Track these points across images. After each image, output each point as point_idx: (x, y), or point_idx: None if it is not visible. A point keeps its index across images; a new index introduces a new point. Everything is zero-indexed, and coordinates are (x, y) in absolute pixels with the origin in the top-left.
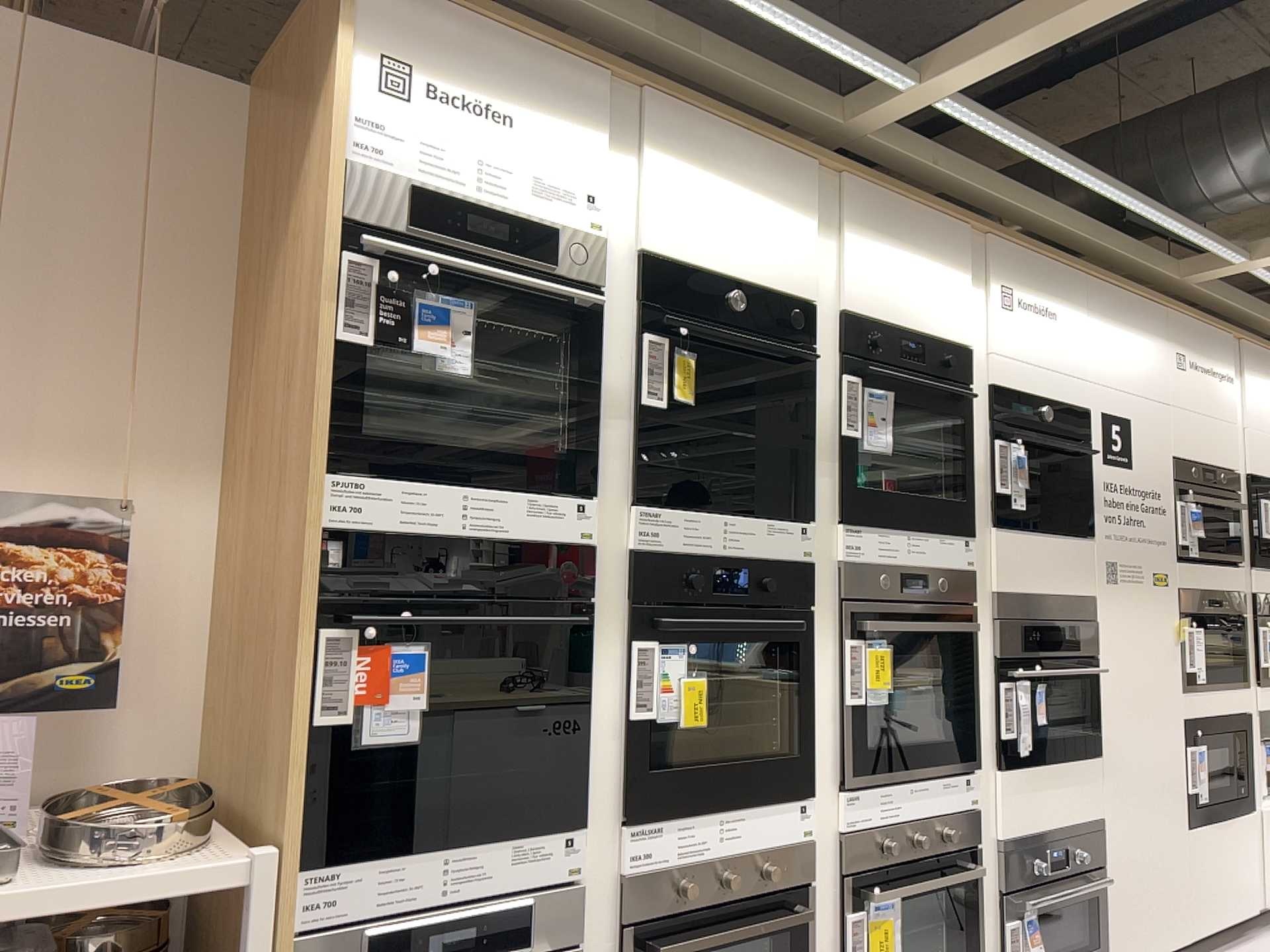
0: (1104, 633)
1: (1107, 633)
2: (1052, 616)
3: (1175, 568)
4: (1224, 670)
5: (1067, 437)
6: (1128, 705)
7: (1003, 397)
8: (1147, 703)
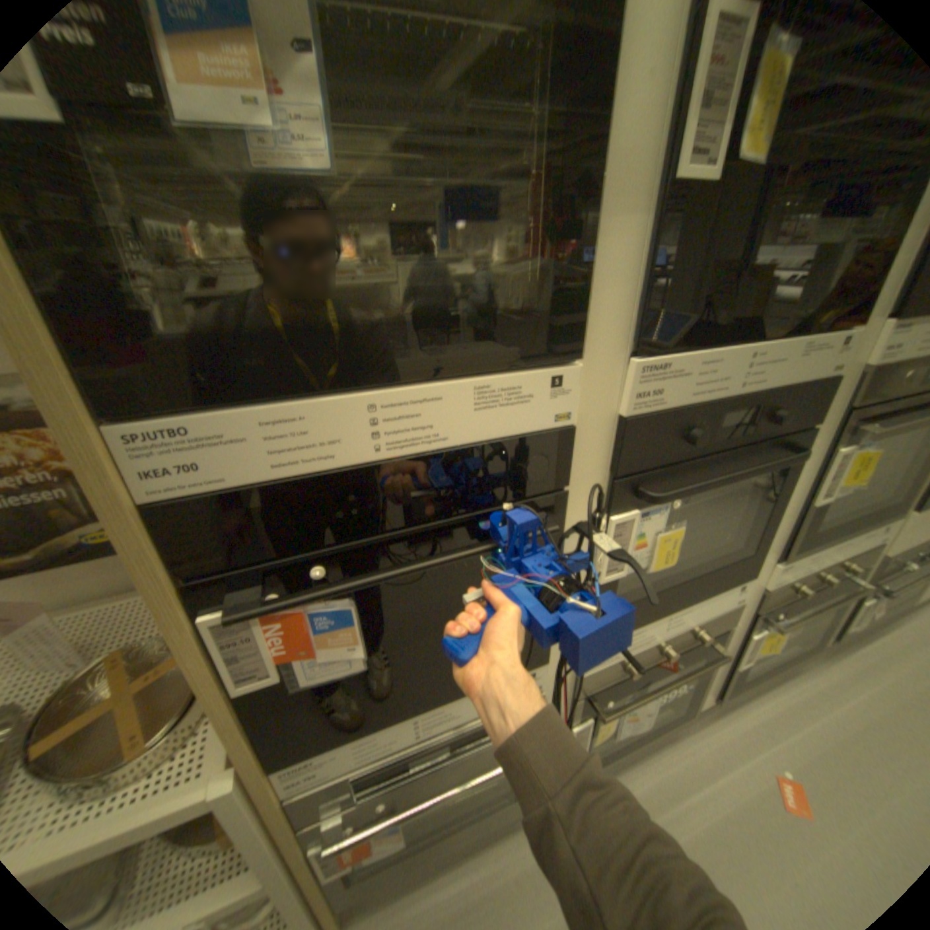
0: None
1: None
2: None
3: None
4: None
5: None
6: None
7: None
8: None
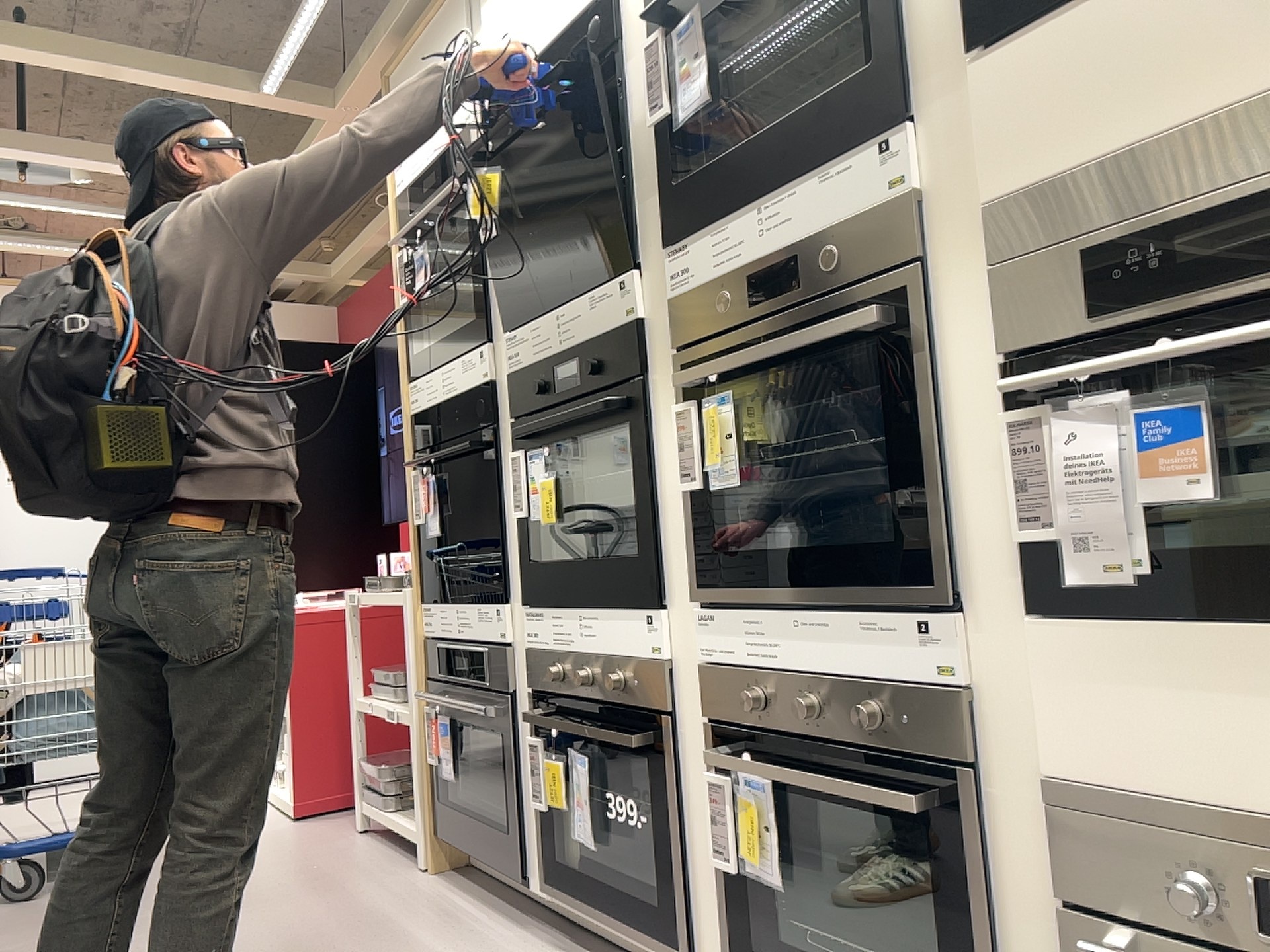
0: None
1: None
2: (1260, 167)
3: None
4: None
5: None
6: None
7: None
8: None
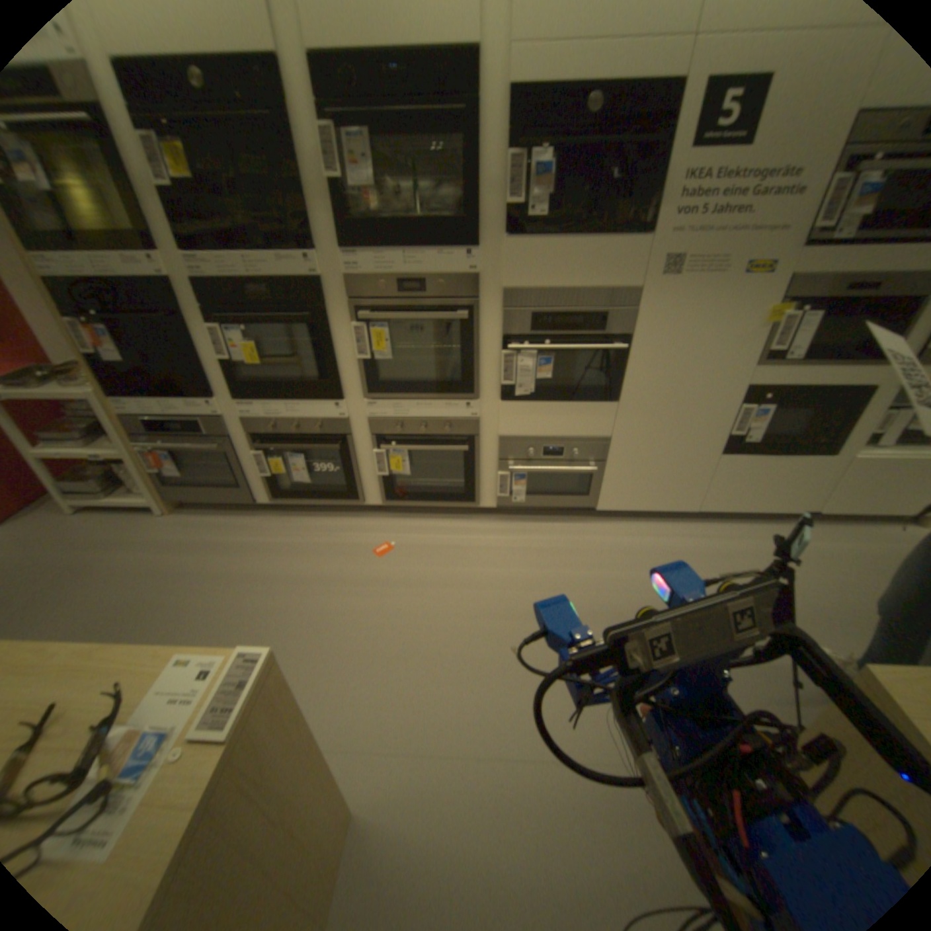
0: (646, 319)
1: (652, 319)
2: (574, 306)
3: (800, 255)
4: (851, 351)
5: (634, 125)
6: (667, 373)
7: (532, 95)
8: (695, 373)
